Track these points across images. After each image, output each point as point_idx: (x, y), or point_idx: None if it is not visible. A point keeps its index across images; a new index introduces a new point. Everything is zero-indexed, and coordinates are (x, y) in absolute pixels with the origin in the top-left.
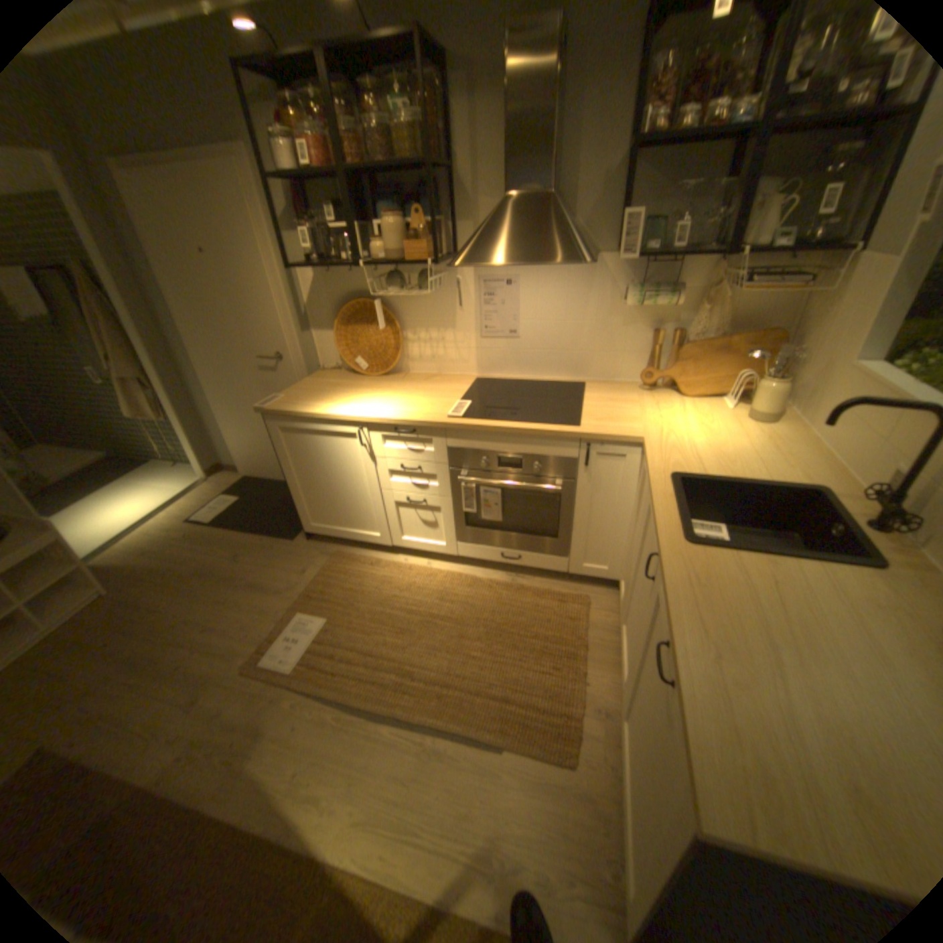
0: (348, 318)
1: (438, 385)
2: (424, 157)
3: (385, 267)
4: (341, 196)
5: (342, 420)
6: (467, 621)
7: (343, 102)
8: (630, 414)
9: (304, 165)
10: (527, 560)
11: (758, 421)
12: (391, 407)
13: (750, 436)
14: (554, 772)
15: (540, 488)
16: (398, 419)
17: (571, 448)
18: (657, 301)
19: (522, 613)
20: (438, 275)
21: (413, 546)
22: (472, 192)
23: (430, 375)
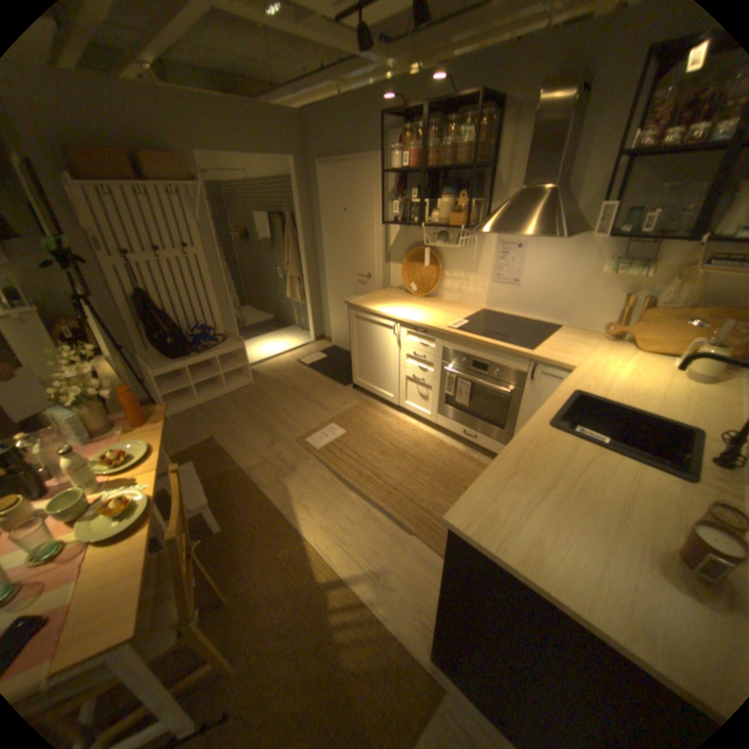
0: (412, 258)
1: (454, 308)
2: (475, 162)
3: (440, 228)
4: (424, 183)
5: (386, 317)
6: (425, 463)
7: (437, 128)
8: (580, 352)
9: (408, 164)
10: (480, 441)
11: (691, 379)
12: (416, 315)
13: (674, 387)
14: (438, 561)
15: (499, 390)
16: (417, 322)
17: (523, 364)
18: (629, 271)
19: (464, 473)
20: (472, 236)
21: (410, 410)
22: (505, 183)
23: (453, 302)
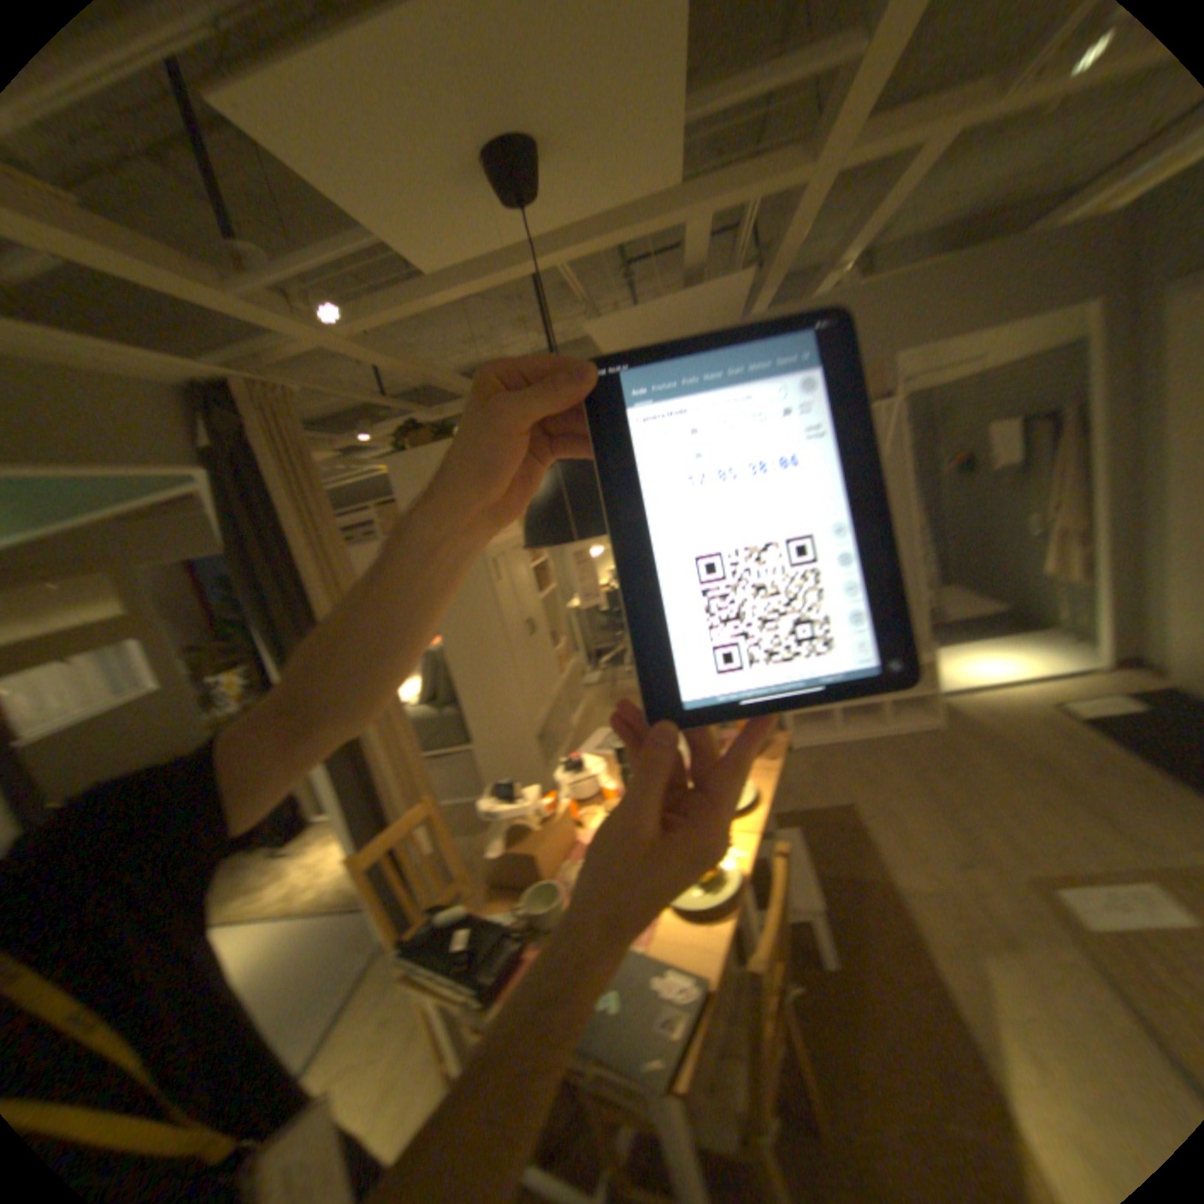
0: None
1: None
2: None
3: None
4: None
5: None
6: None
7: None
8: None
9: None
10: None
11: None
12: None
13: None
14: None
15: None
16: None
17: None
18: None
19: None
20: None
21: None
22: None
23: None
